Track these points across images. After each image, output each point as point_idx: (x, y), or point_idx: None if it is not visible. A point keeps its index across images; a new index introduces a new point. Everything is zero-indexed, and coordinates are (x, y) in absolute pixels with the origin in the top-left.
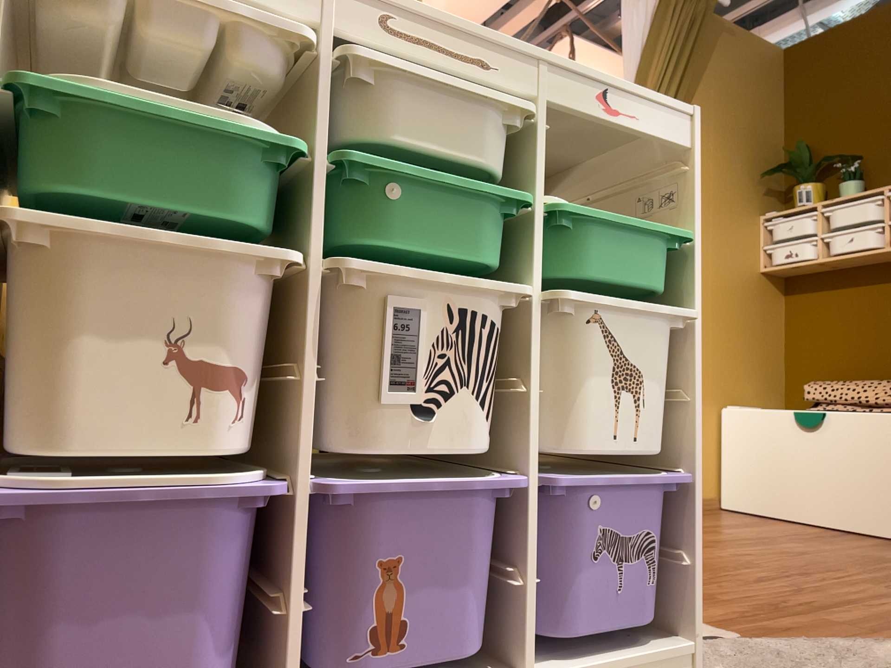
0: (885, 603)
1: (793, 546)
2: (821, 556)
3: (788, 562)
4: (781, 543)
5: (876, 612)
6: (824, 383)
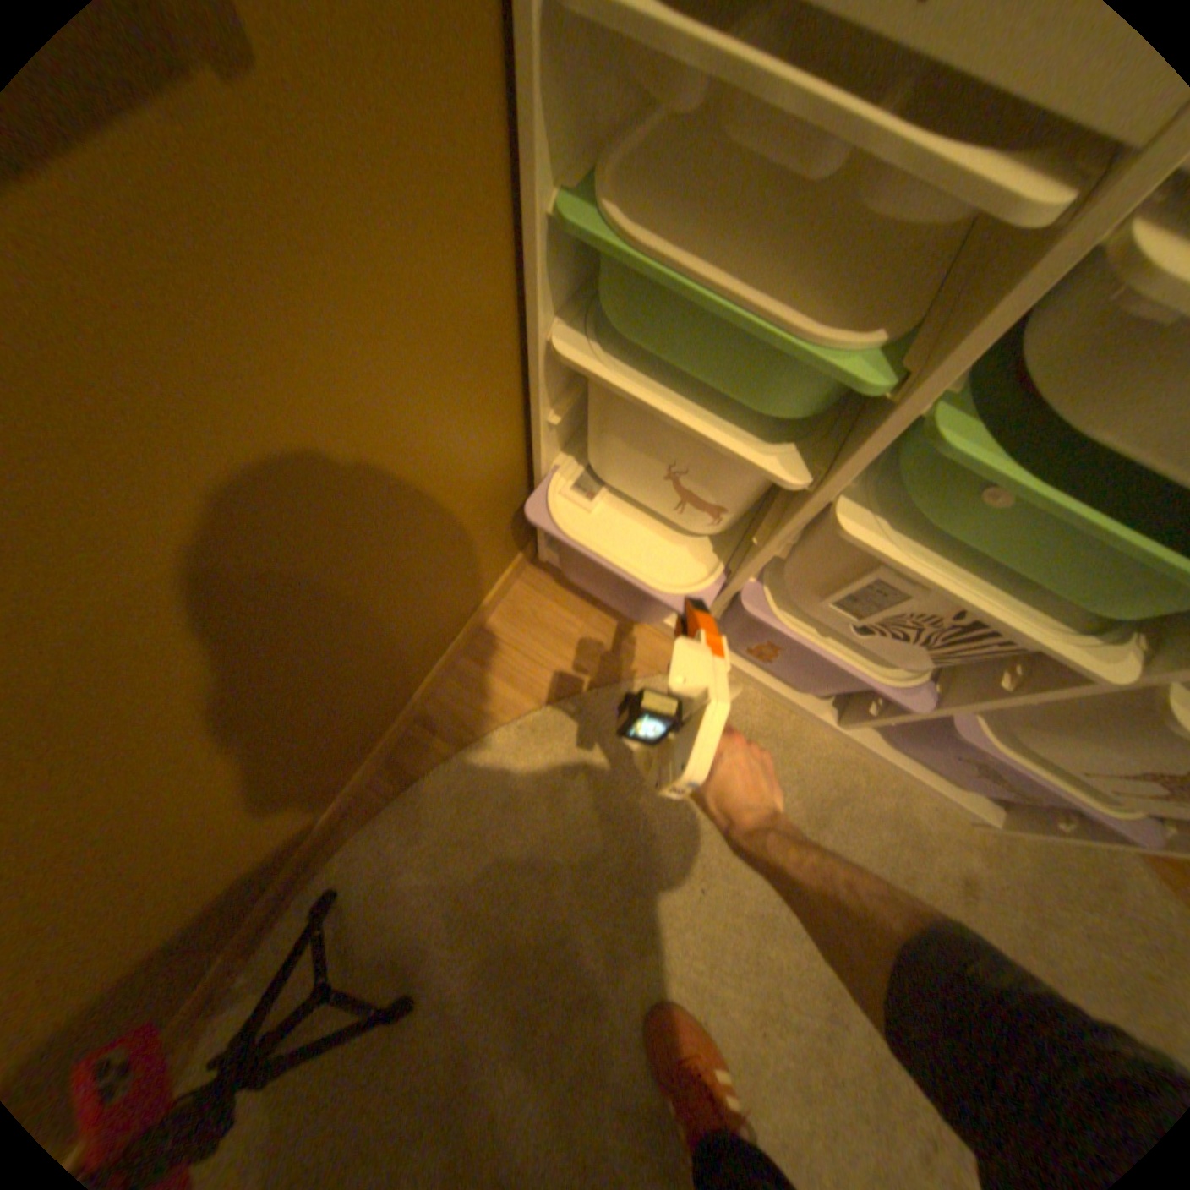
0: None
1: None
2: None
3: None
4: None
5: None
6: None
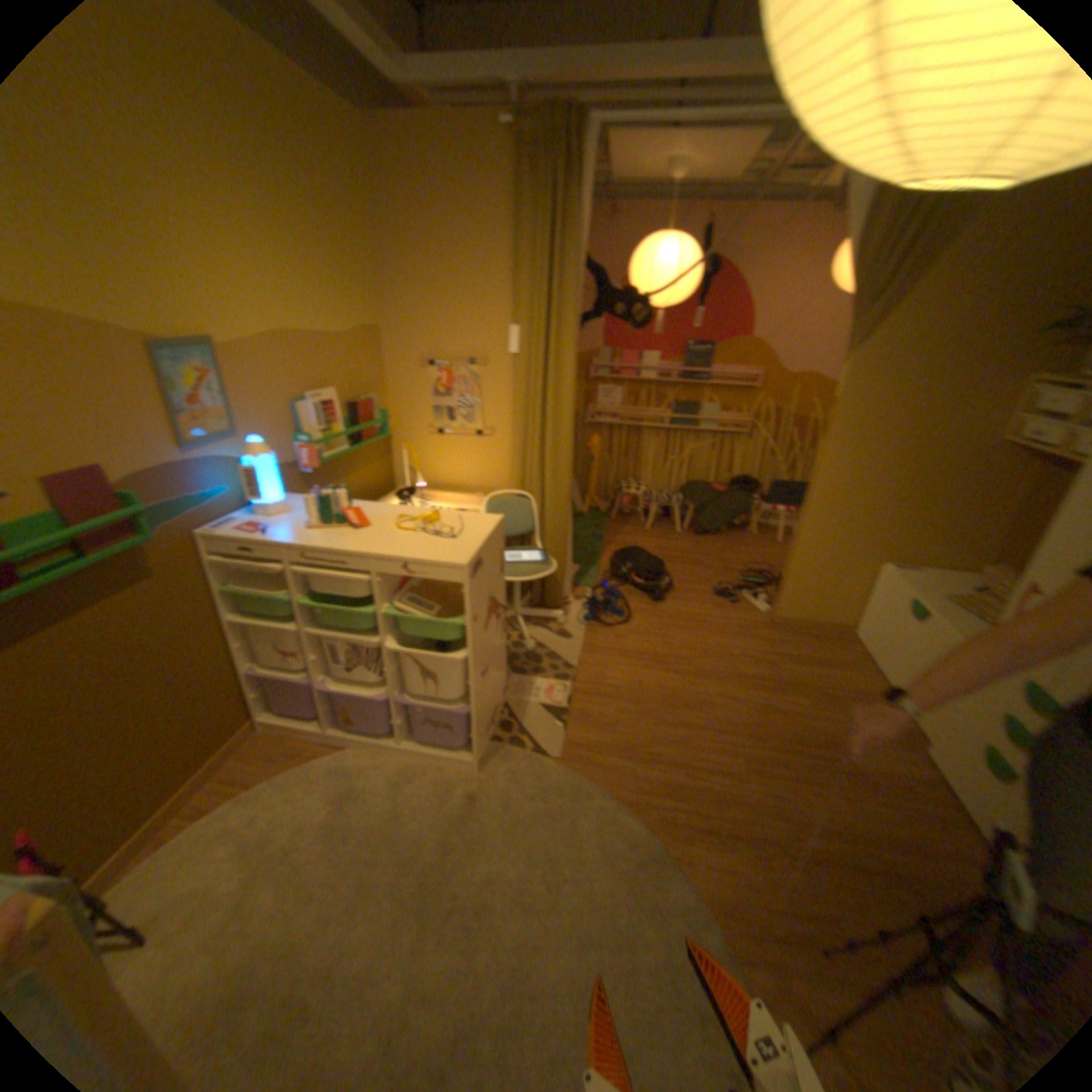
0: (698, 785)
1: (790, 708)
2: (782, 727)
3: (736, 723)
4: (789, 701)
5: (672, 787)
6: (1009, 578)
